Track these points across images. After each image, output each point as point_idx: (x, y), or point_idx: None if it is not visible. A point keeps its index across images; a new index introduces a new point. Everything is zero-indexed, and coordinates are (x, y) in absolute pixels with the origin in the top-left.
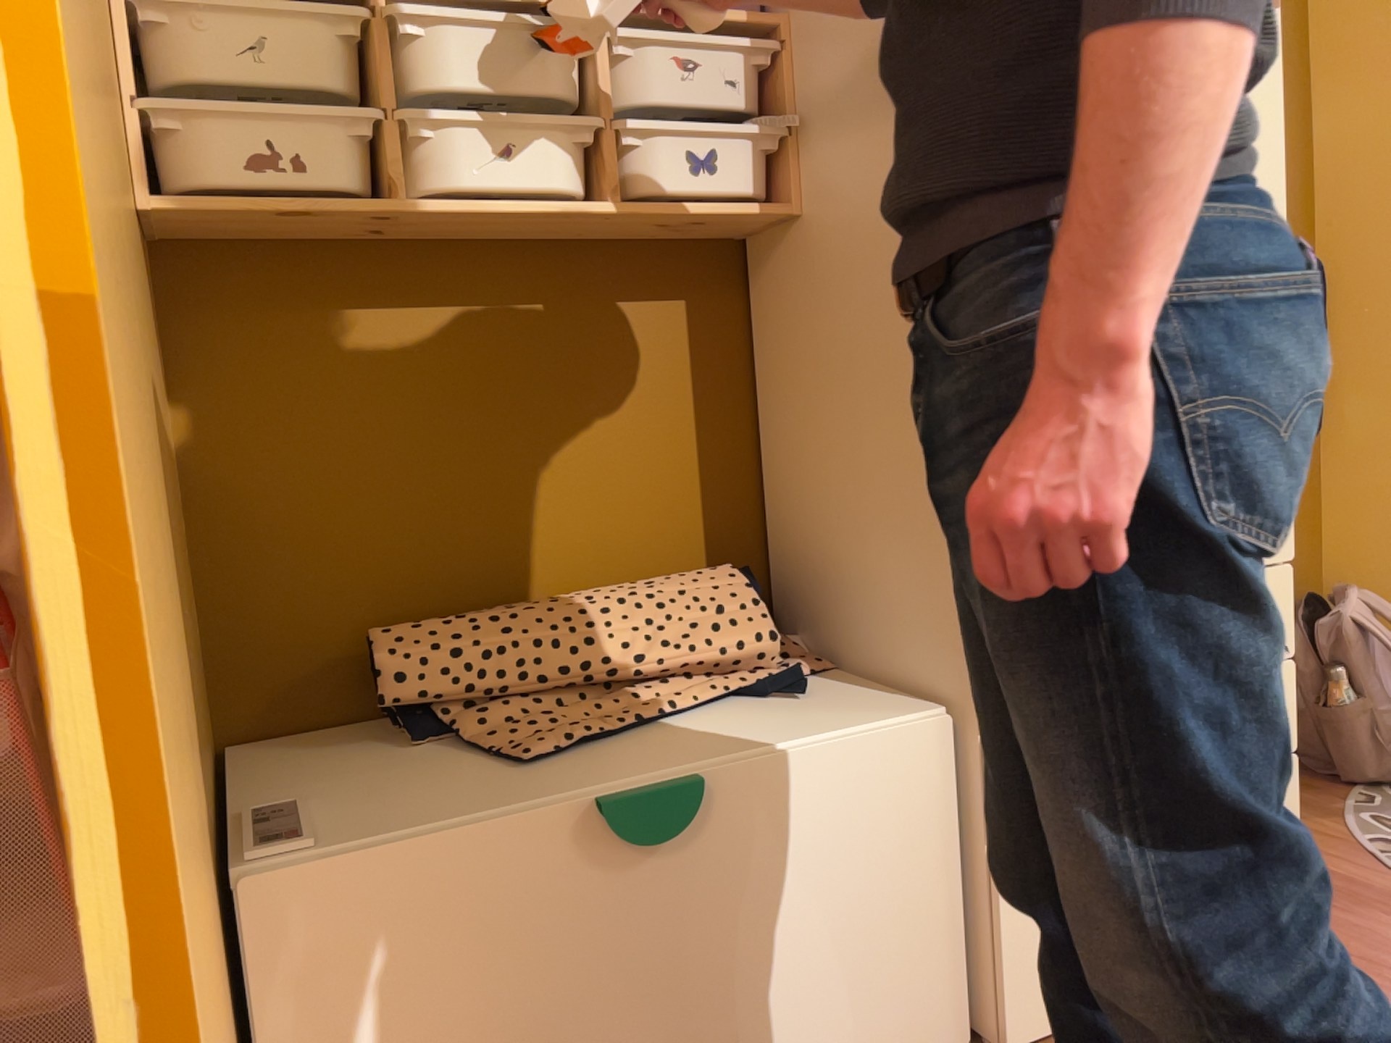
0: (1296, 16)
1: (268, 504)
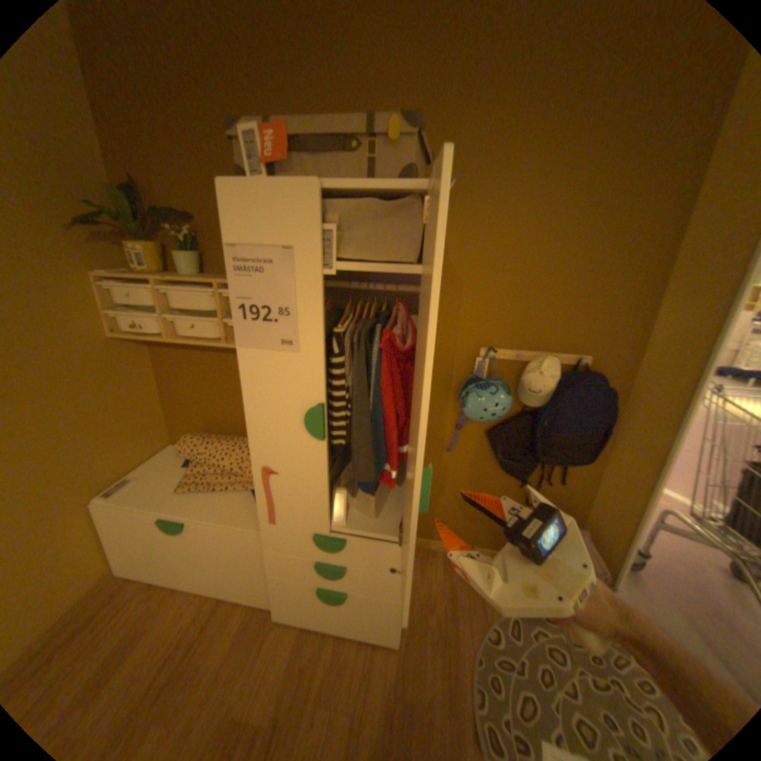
0: (667, 250)
1: (174, 395)
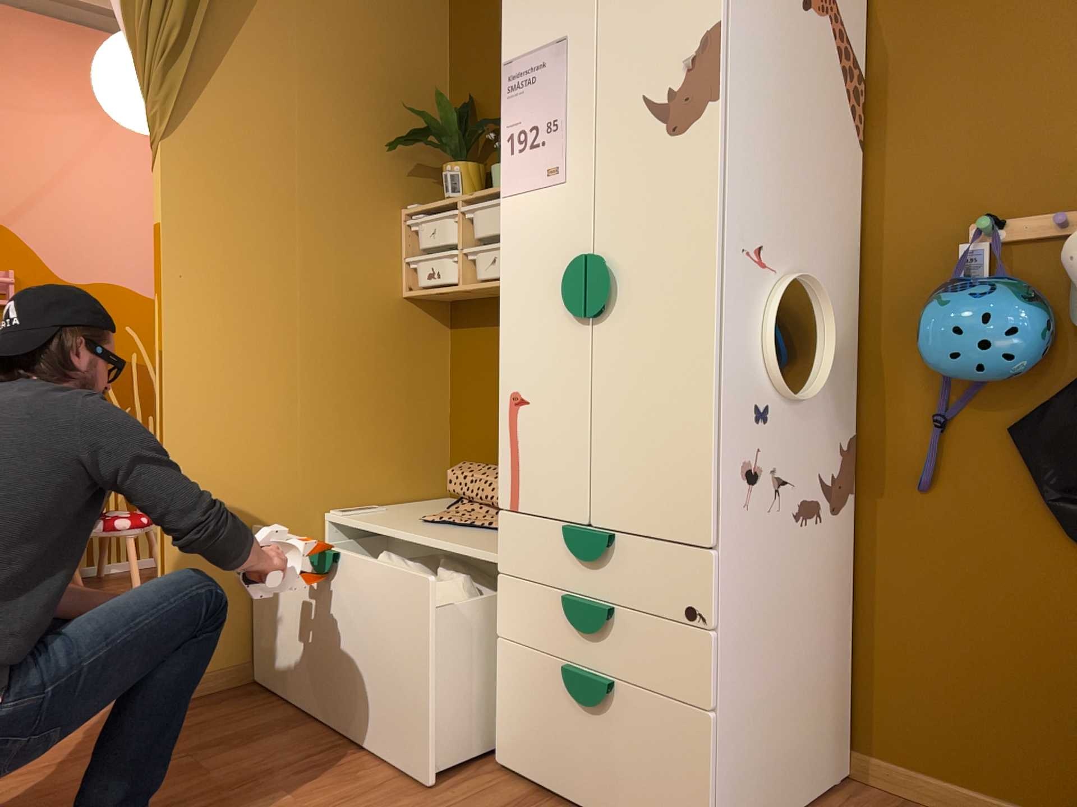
0: None
1: (467, 405)
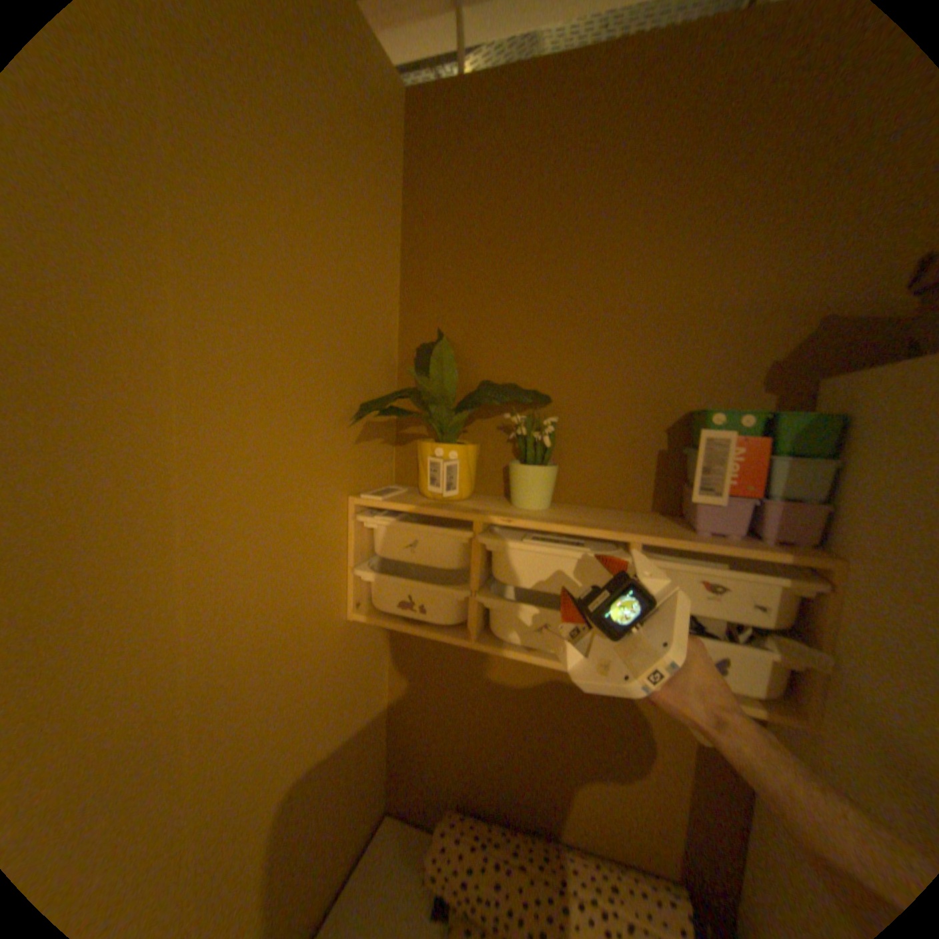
0: None
1: (421, 717)
